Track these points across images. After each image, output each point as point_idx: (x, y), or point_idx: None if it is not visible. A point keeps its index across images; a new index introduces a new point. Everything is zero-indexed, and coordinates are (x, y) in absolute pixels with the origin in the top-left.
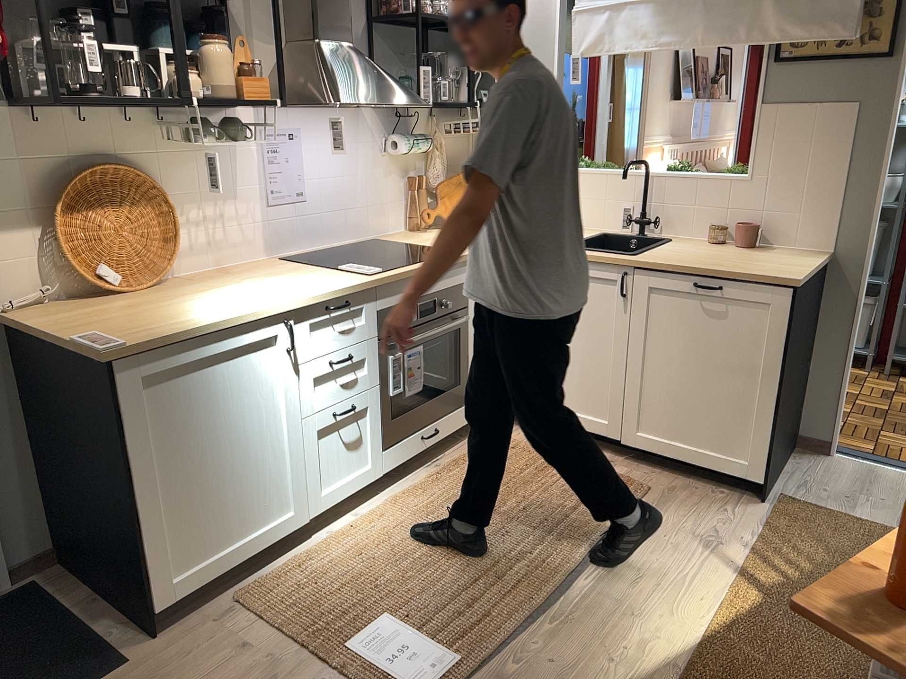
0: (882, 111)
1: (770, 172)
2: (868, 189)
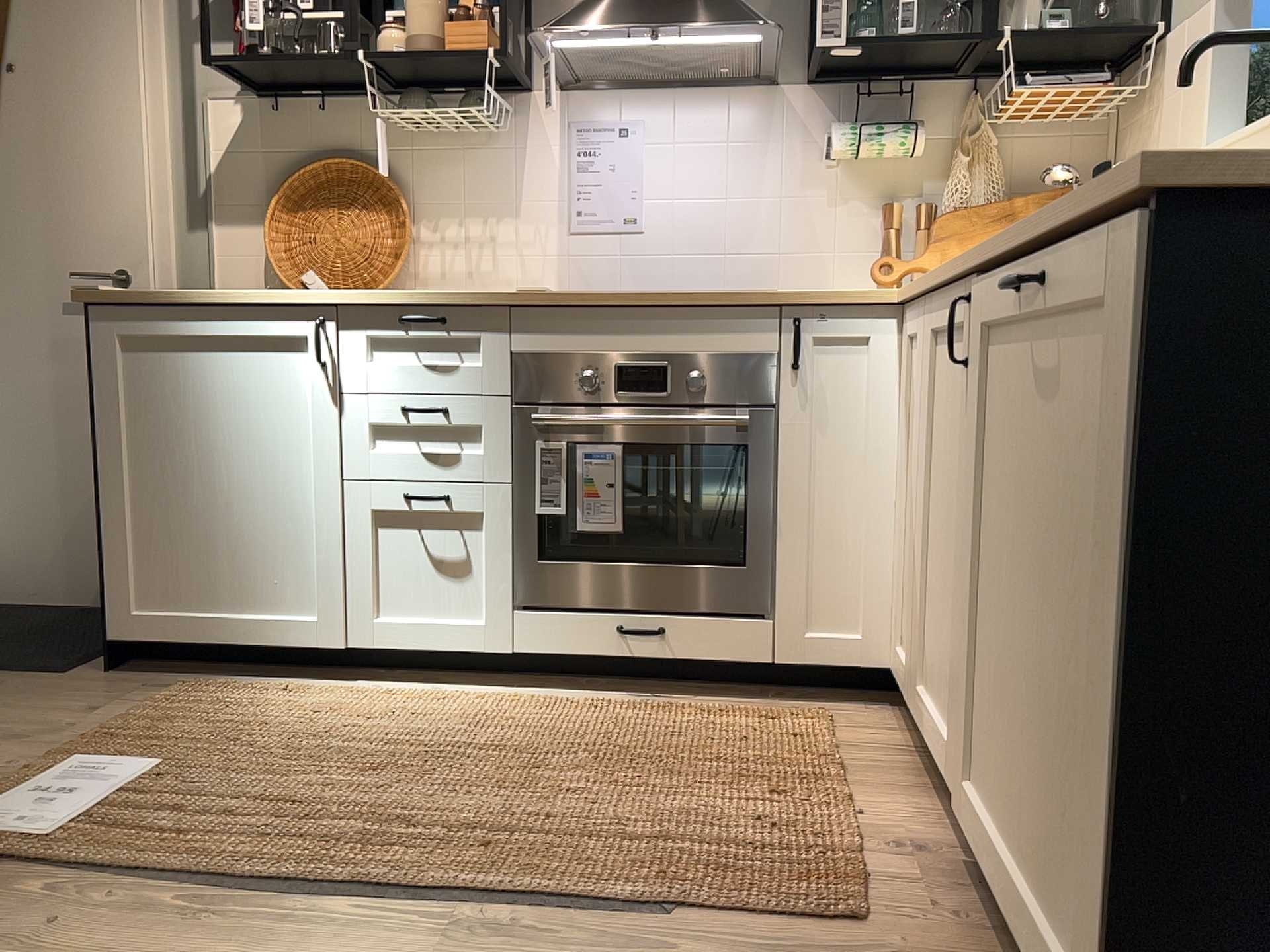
0: None
1: None
2: None
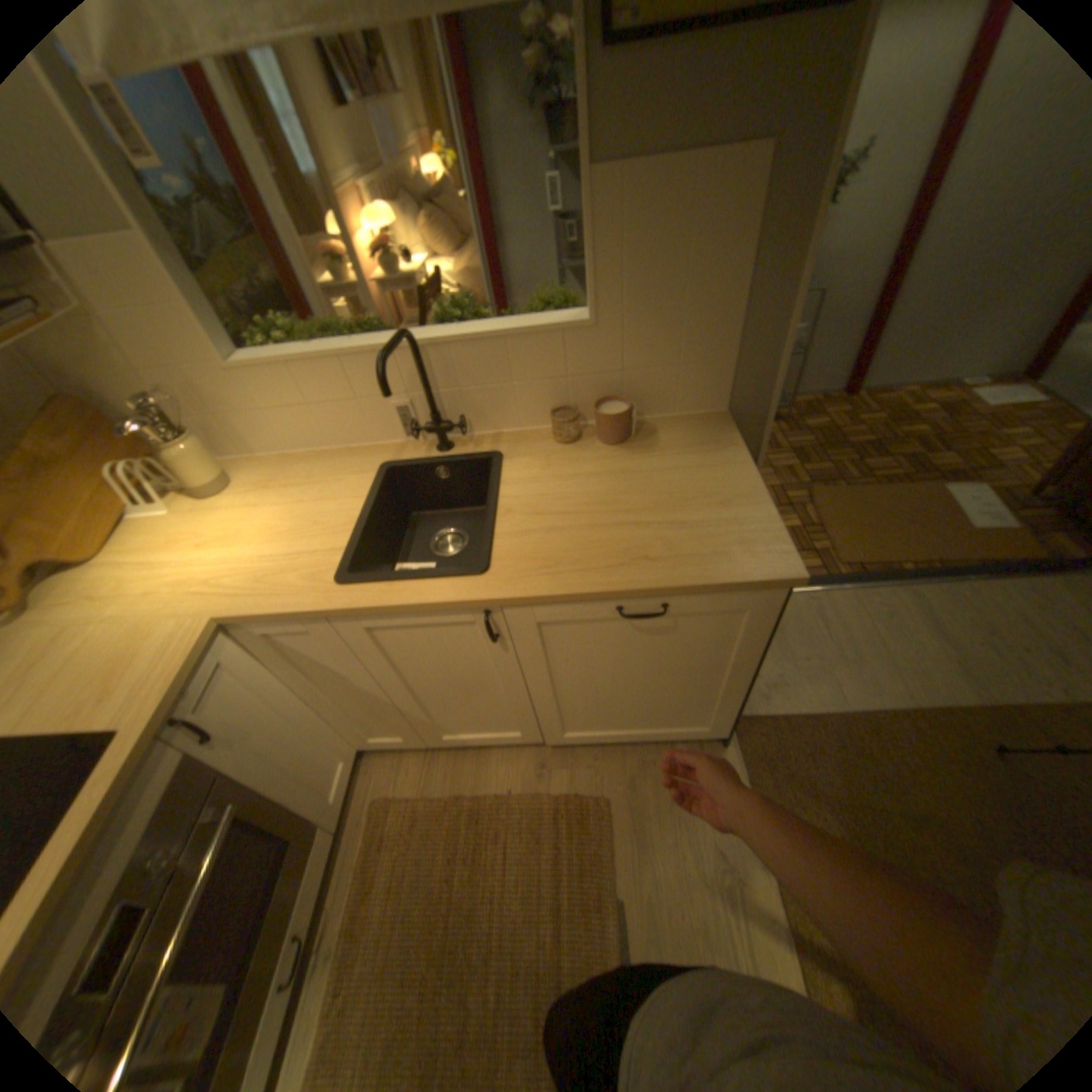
0: (811, 160)
1: (624, 310)
2: (777, 313)
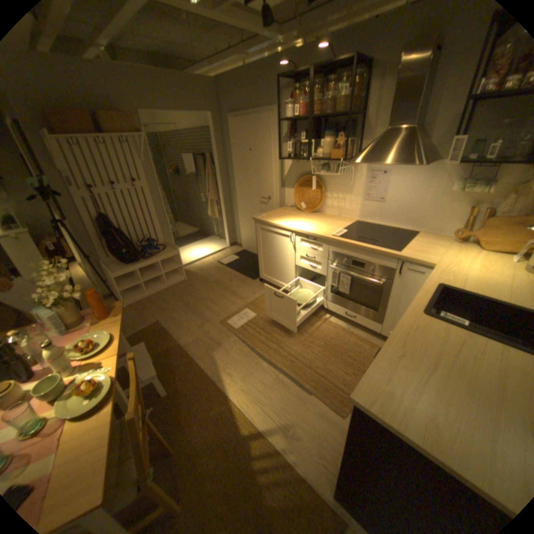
0: None
1: None
2: None
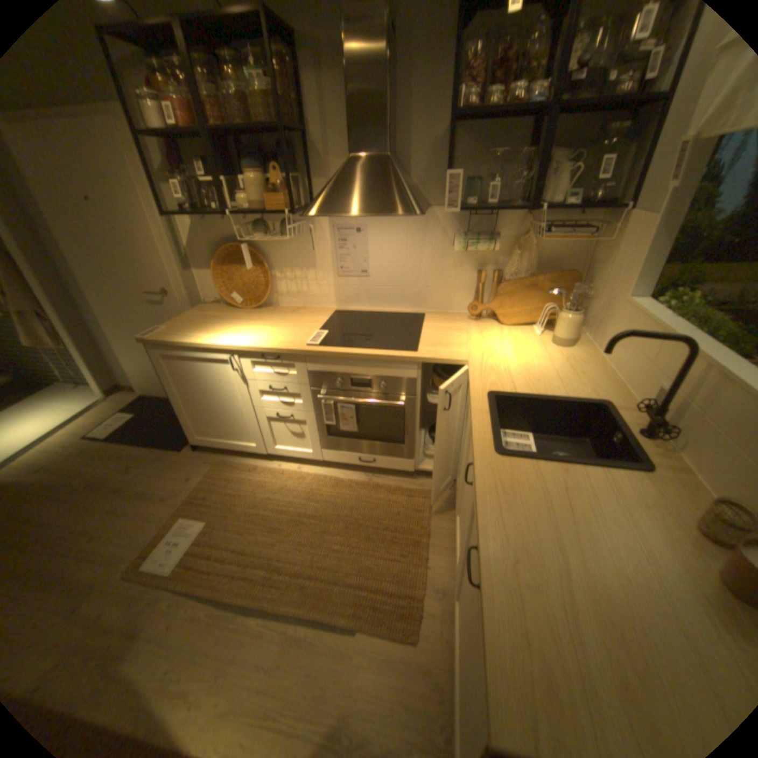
0: None
1: None
2: None
